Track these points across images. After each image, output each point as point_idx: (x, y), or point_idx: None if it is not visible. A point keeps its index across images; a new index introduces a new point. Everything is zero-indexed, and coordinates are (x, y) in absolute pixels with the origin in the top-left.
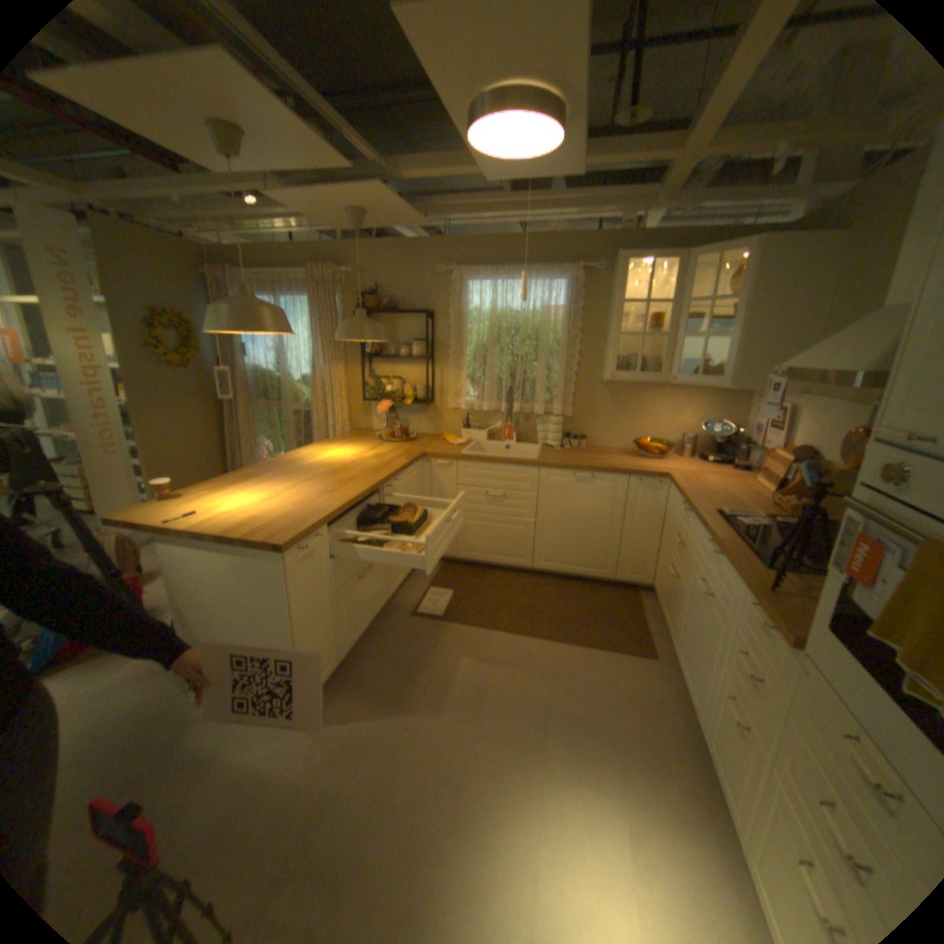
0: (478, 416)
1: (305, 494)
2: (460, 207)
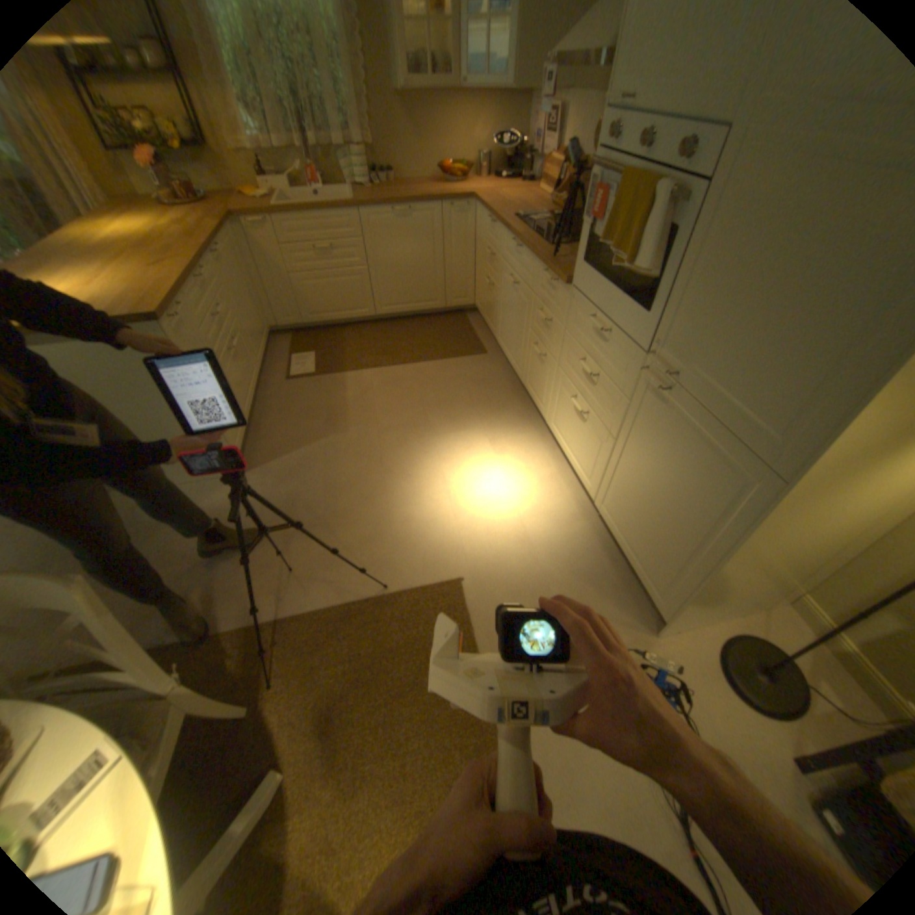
0: (269, 157)
1: (128, 270)
2: None
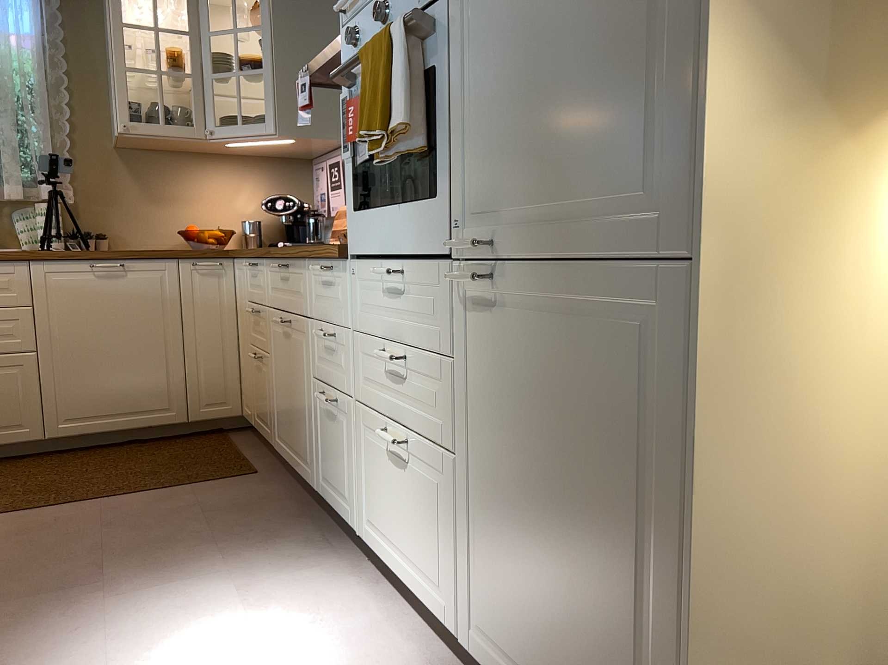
0: None
1: None
2: None
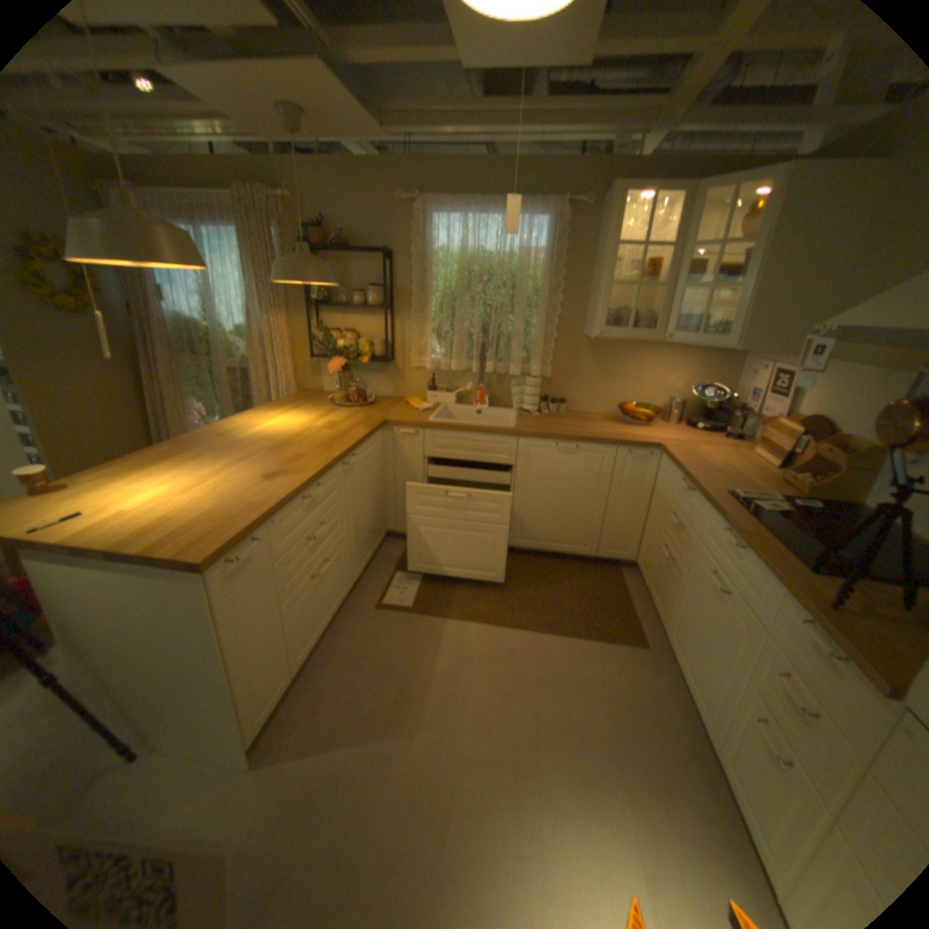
0: (446, 376)
1: (238, 480)
2: (423, 117)
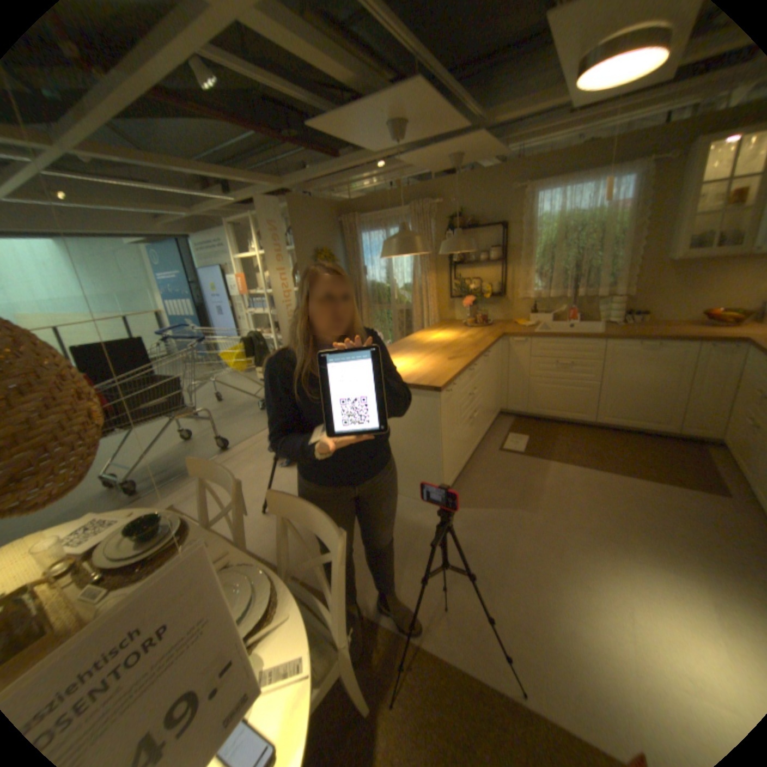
0: (544, 302)
1: (435, 360)
2: (534, 132)
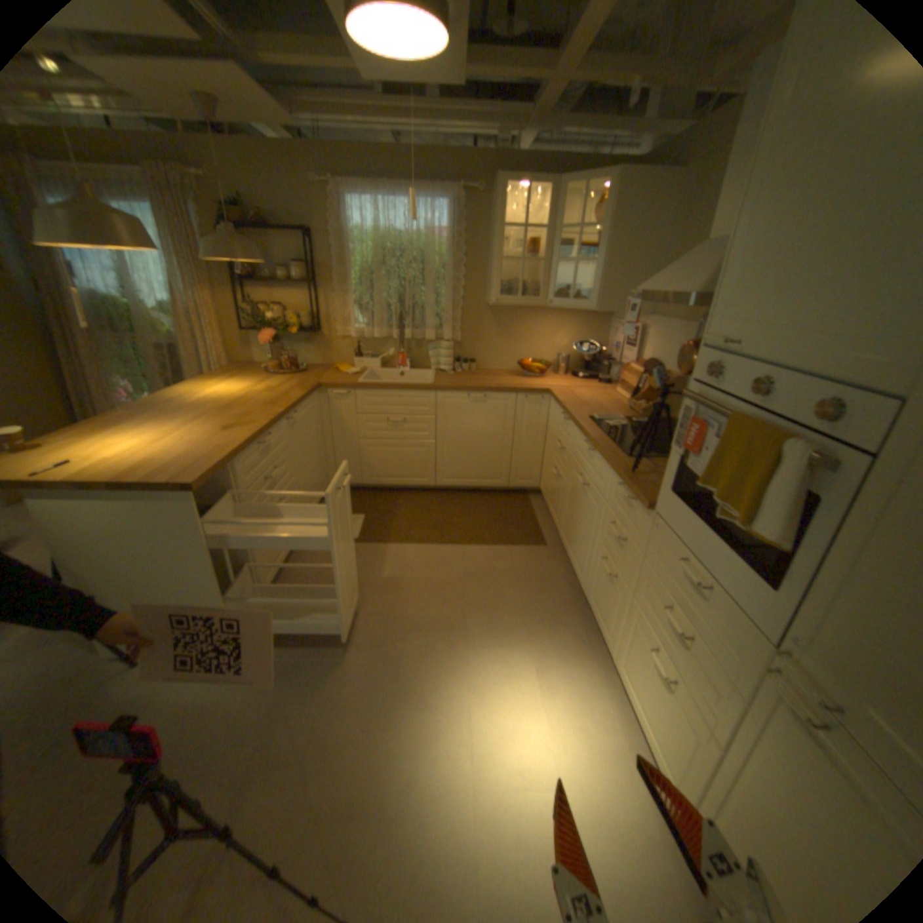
0: (369, 343)
1: (199, 432)
2: (328, 106)
